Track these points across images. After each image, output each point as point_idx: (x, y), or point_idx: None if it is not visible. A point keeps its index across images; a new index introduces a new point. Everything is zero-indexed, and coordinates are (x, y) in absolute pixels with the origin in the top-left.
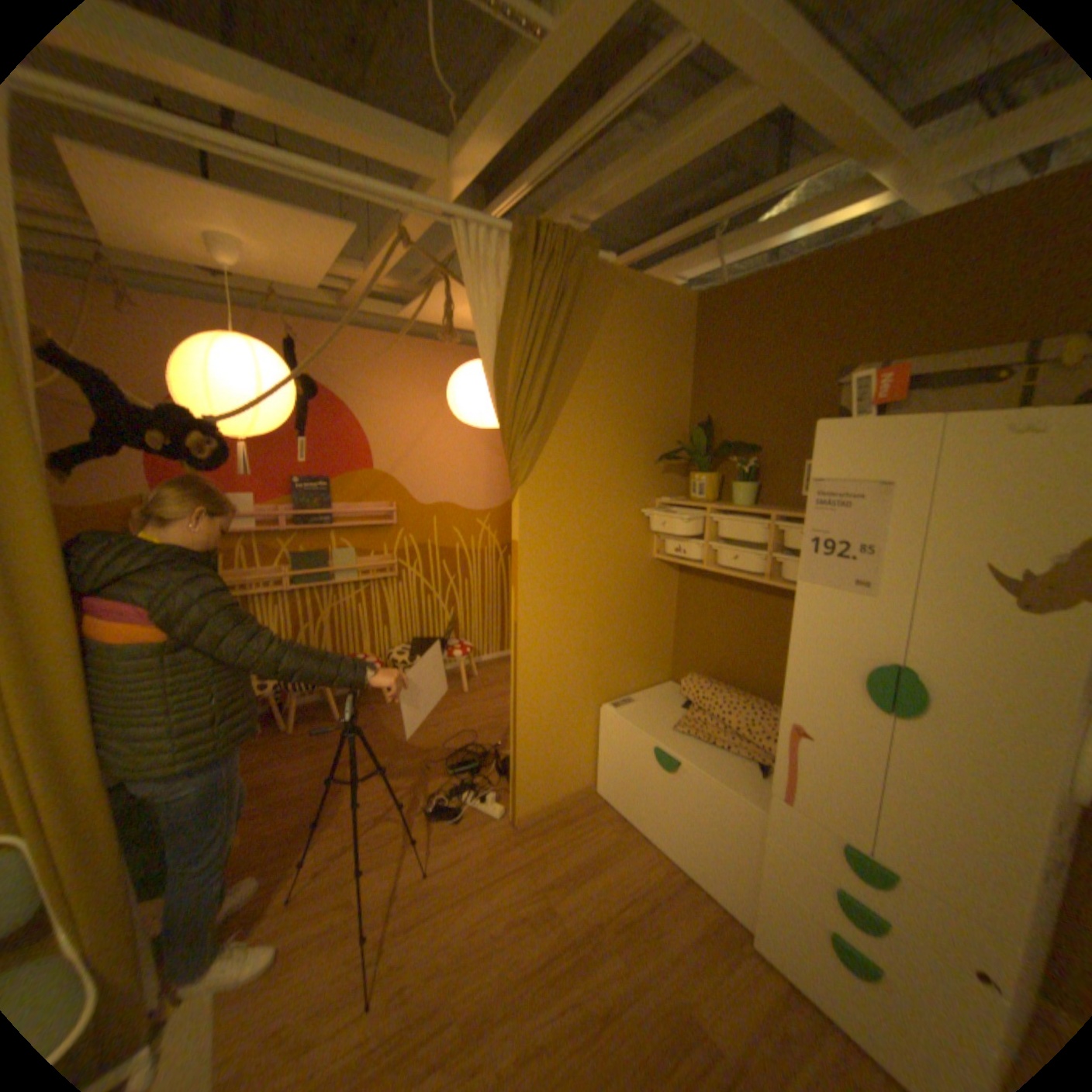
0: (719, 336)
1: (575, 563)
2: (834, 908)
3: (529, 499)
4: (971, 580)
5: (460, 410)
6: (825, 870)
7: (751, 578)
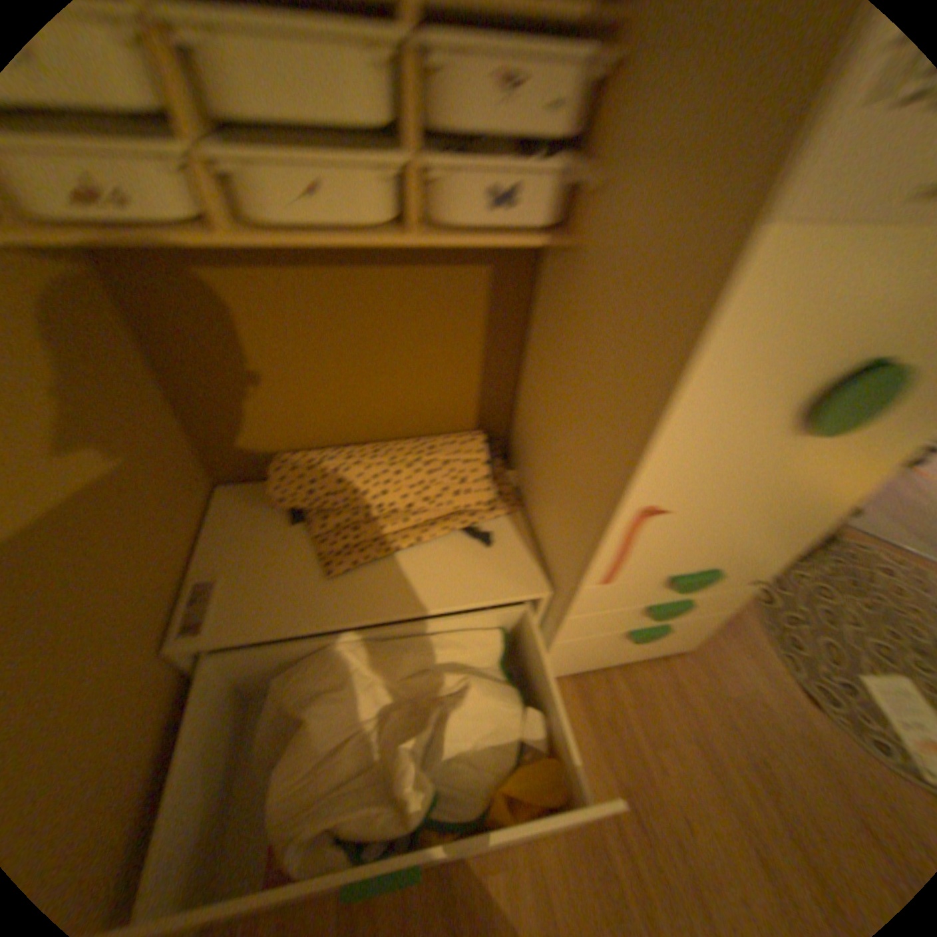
0: None
1: None
2: (635, 619)
3: None
4: None
5: None
6: (634, 603)
7: (380, 238)
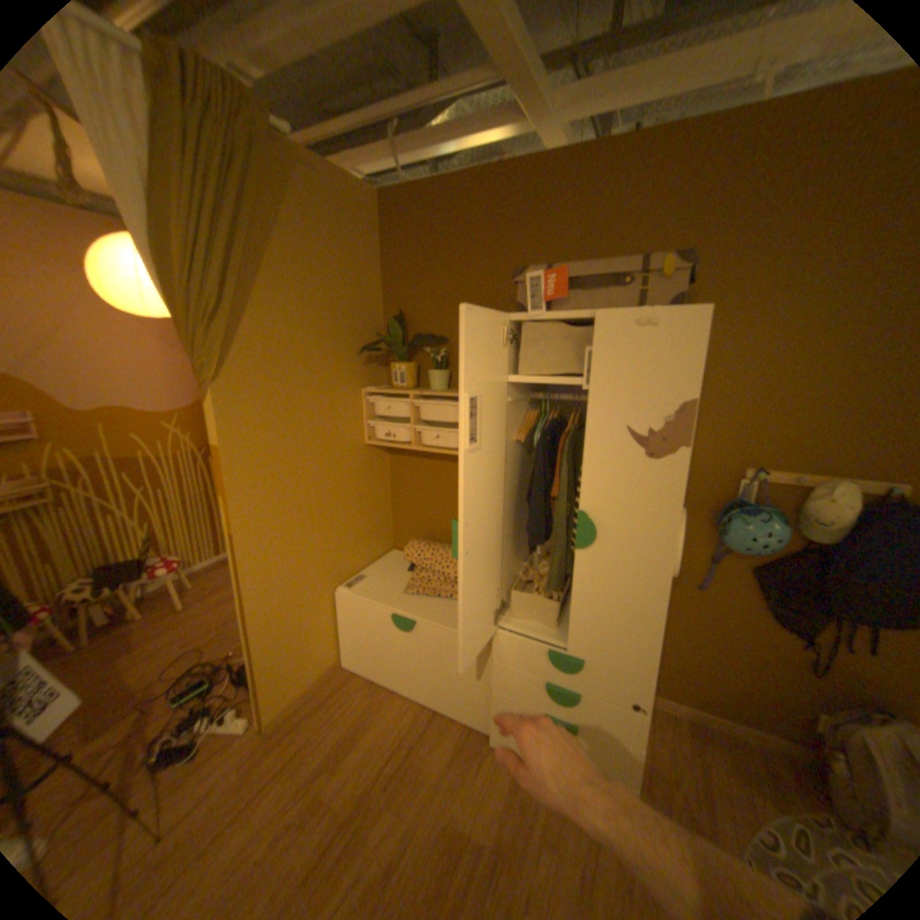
0: (402, 235)
1: (290, 461)
2: (543, 697)
3: (226, 397)
4: (617, 439)
5: (112, 294)
6: (535, 672)
7: (454, 453)
